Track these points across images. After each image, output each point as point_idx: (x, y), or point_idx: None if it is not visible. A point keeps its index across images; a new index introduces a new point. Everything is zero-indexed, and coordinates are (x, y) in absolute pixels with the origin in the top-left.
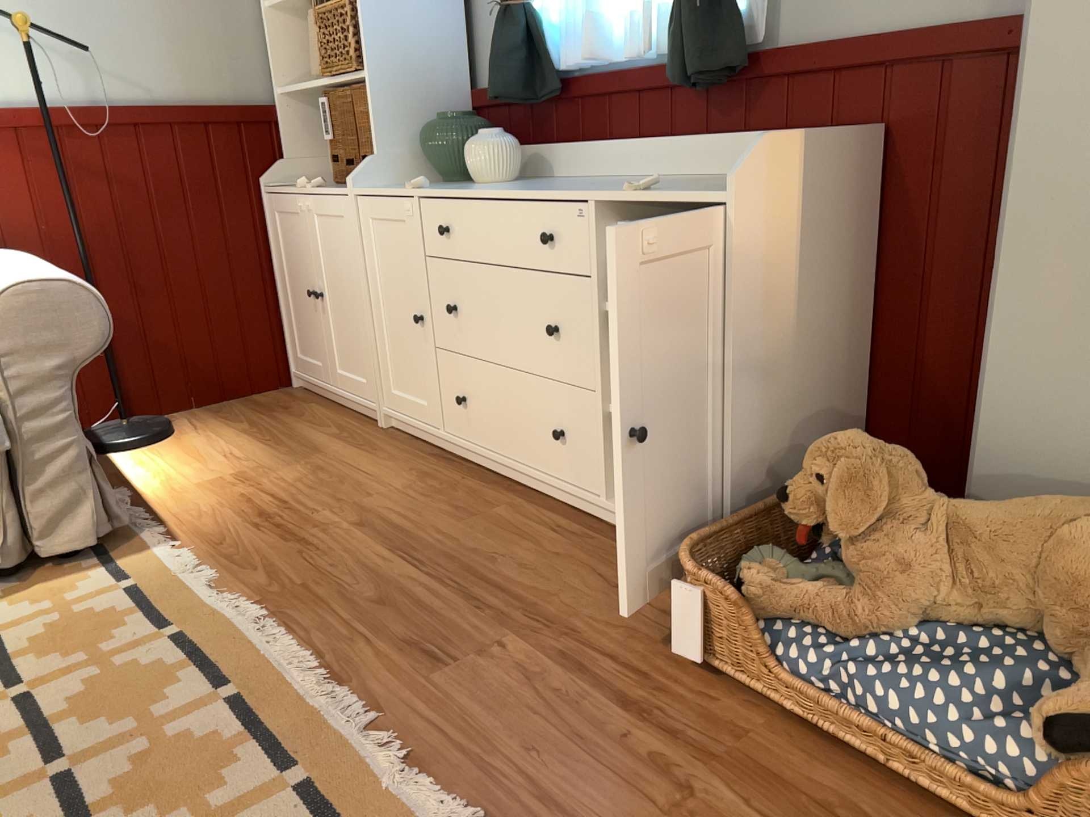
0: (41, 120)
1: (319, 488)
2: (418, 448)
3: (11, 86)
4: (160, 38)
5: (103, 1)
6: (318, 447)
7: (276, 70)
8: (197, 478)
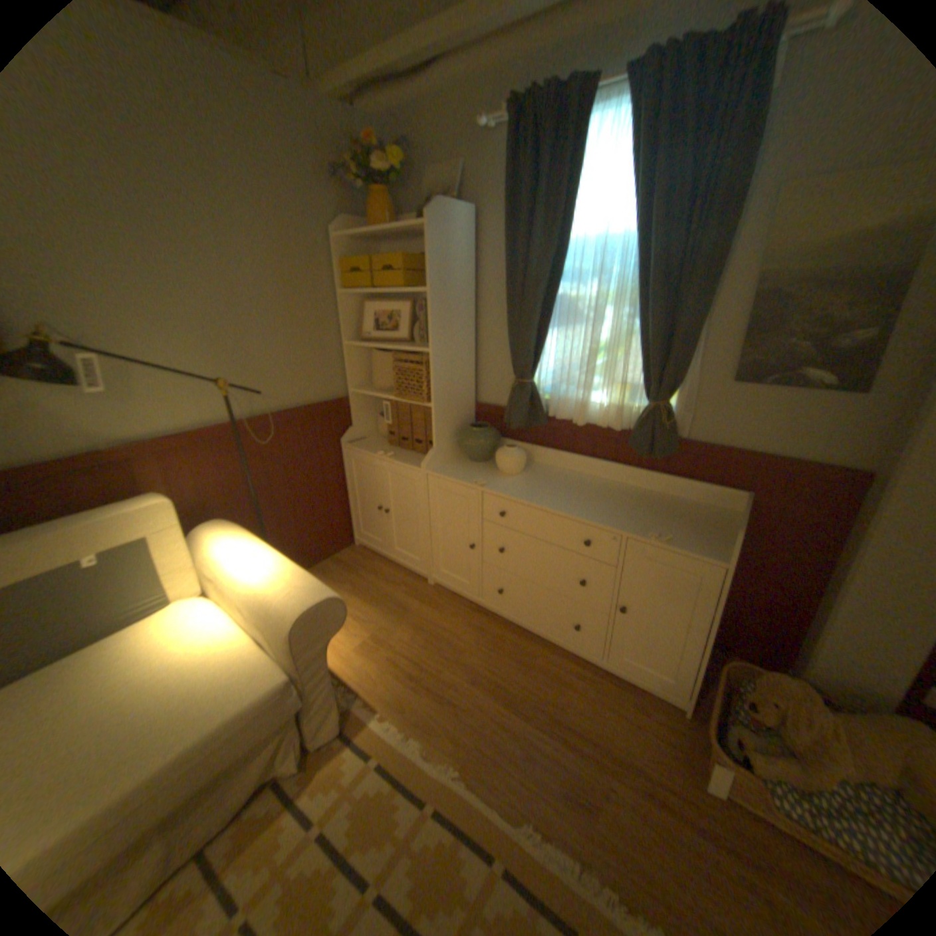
0: (222, 430)
1: (429, 648)
2: (462, 603)
3: (202, 411)
4: (287, 367)
5: (255, 350)
6: (404, 606)
7: (349, 377)
8: (349, 644)
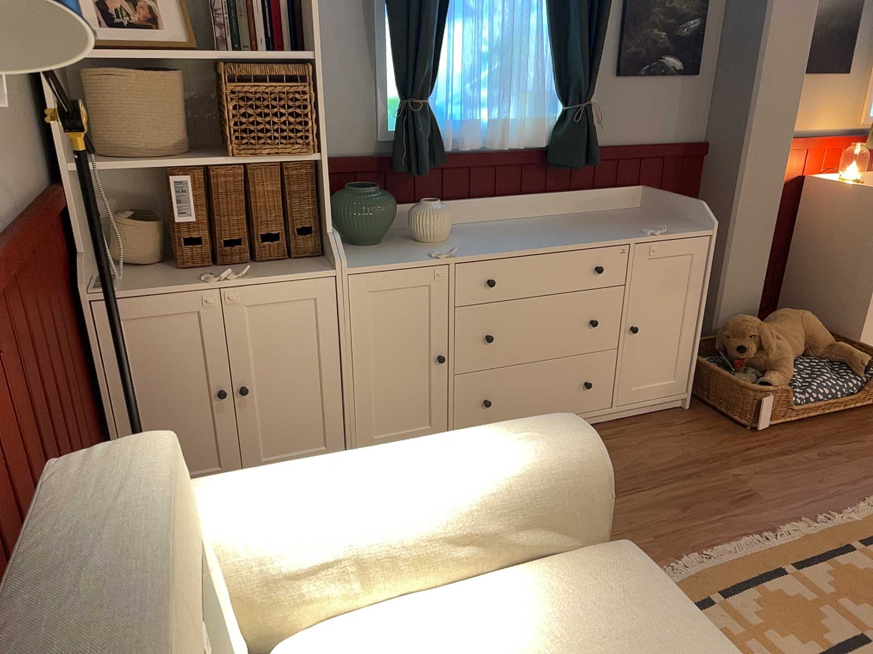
0: None
1: None
2: None
3: None
4: None
5: None
6: None
7: (61, 139)
8: None
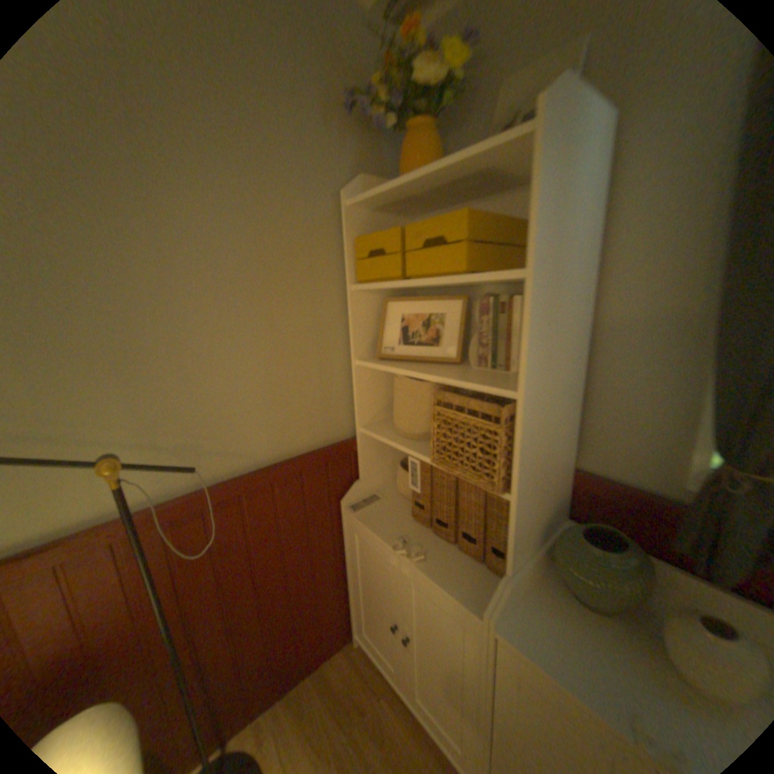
0: (136, 525)
1: None
2: None
3: (102, 495)
4: (264, 403)
5: (210, 382)
6: None
7: (361, 409)
8: None
